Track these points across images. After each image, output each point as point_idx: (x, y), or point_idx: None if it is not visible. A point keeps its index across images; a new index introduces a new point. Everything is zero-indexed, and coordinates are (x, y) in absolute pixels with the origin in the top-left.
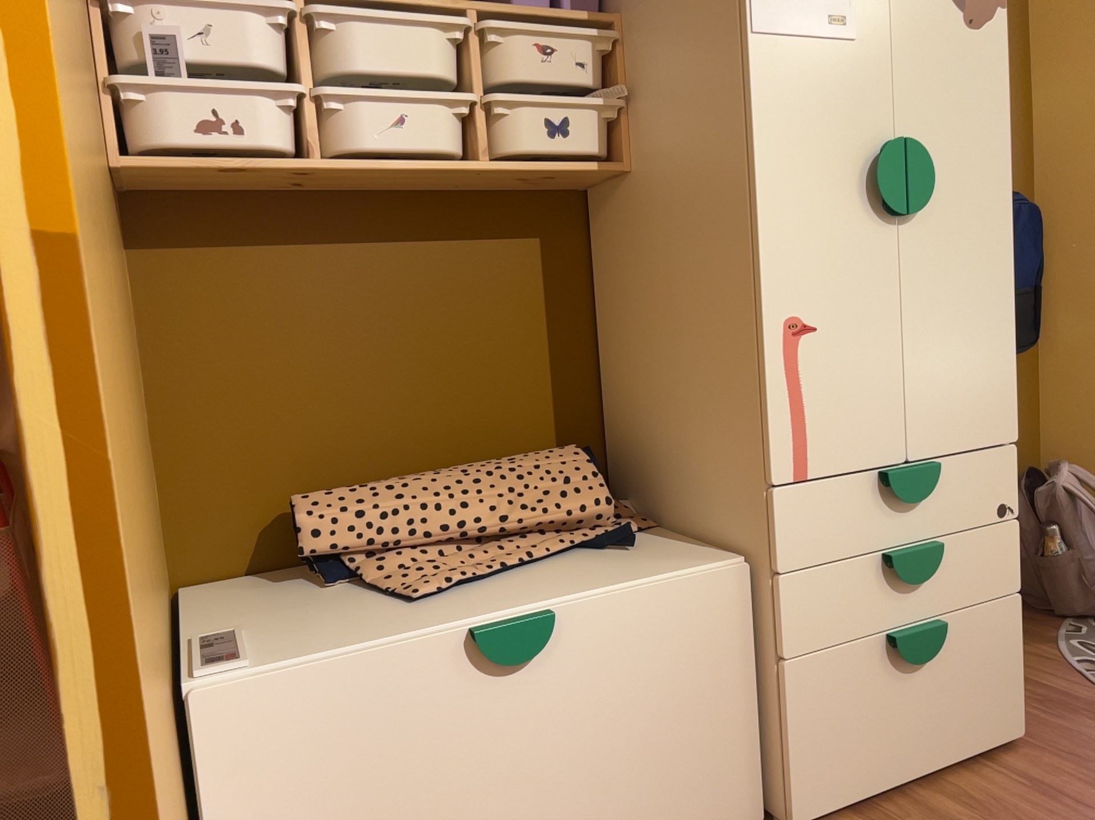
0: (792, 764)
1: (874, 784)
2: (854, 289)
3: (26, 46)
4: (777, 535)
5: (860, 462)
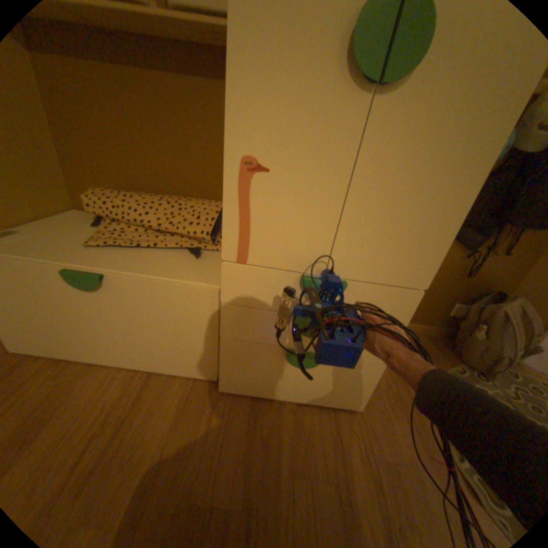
0: (220, 372)
1: (264, 394)
2: (307, 145)
3: None
4: (223, 283)
5: (286, 264)
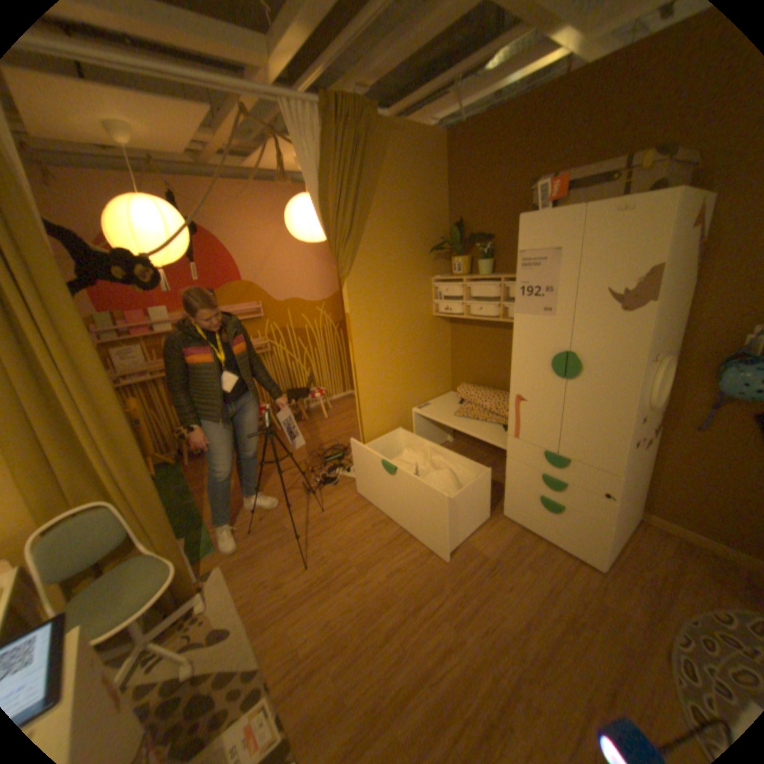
0: (505, 501)
1: (531, 528)
2: (542, 394)
3: (353, 346)
4: (509, 447)
5: (538, 444)
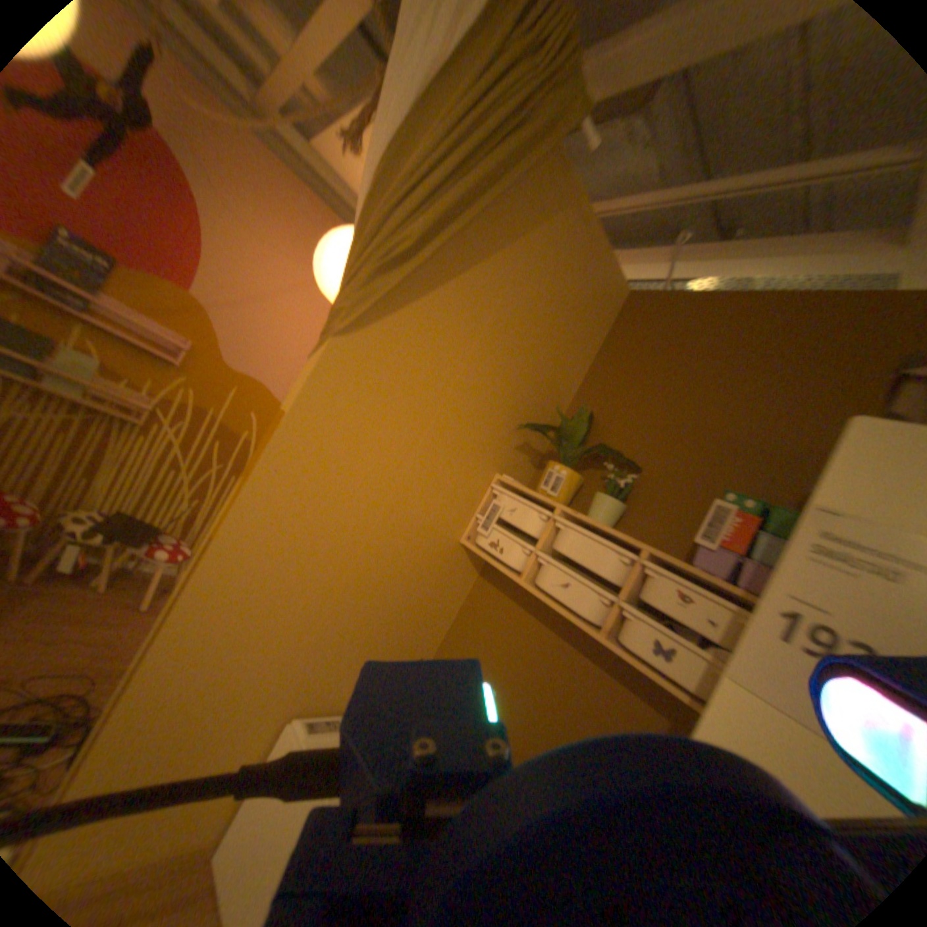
0: None
1: None
2: None
3: (246, 494)
4: None
5: None
